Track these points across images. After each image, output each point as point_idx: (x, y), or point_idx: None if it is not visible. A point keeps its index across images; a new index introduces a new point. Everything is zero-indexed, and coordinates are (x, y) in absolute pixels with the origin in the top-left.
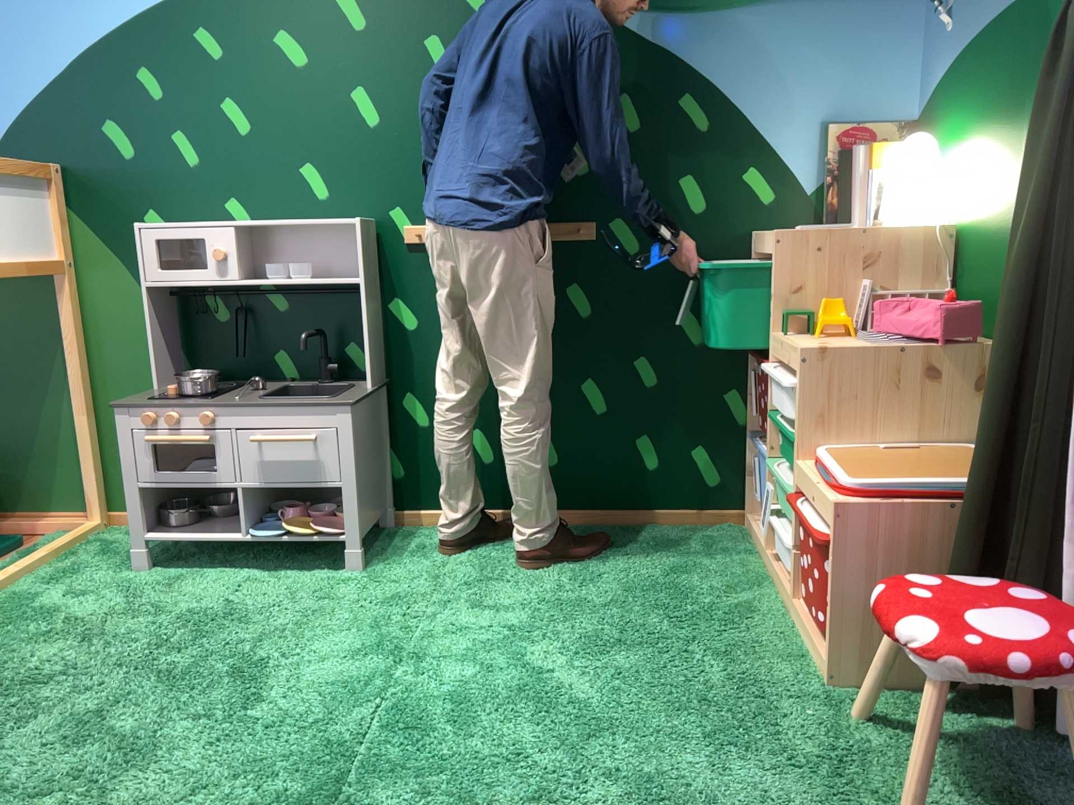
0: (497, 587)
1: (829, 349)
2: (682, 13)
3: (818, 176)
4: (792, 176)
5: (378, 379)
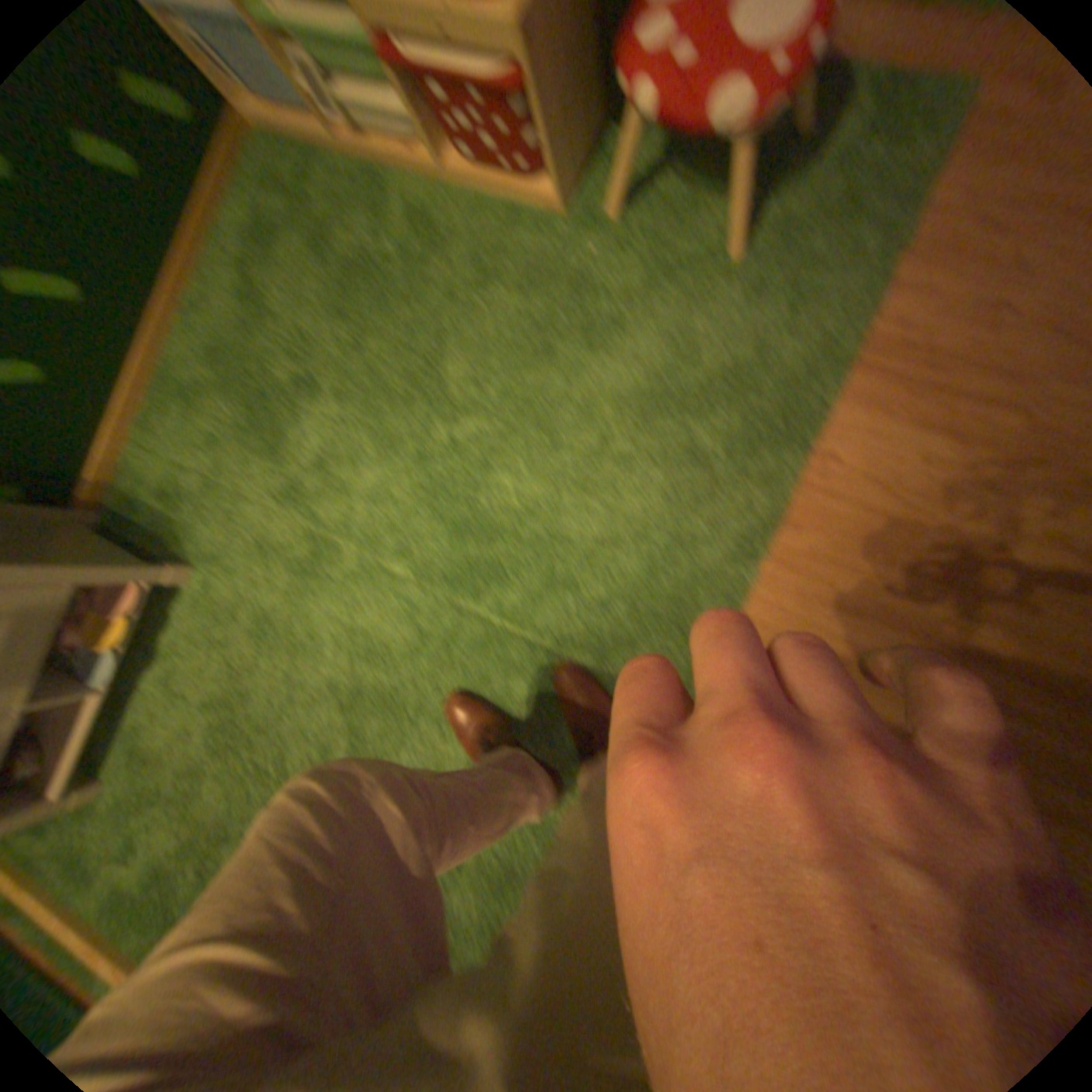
0: (275, 436)
1: None
2: None
3: None
4: None
5: None
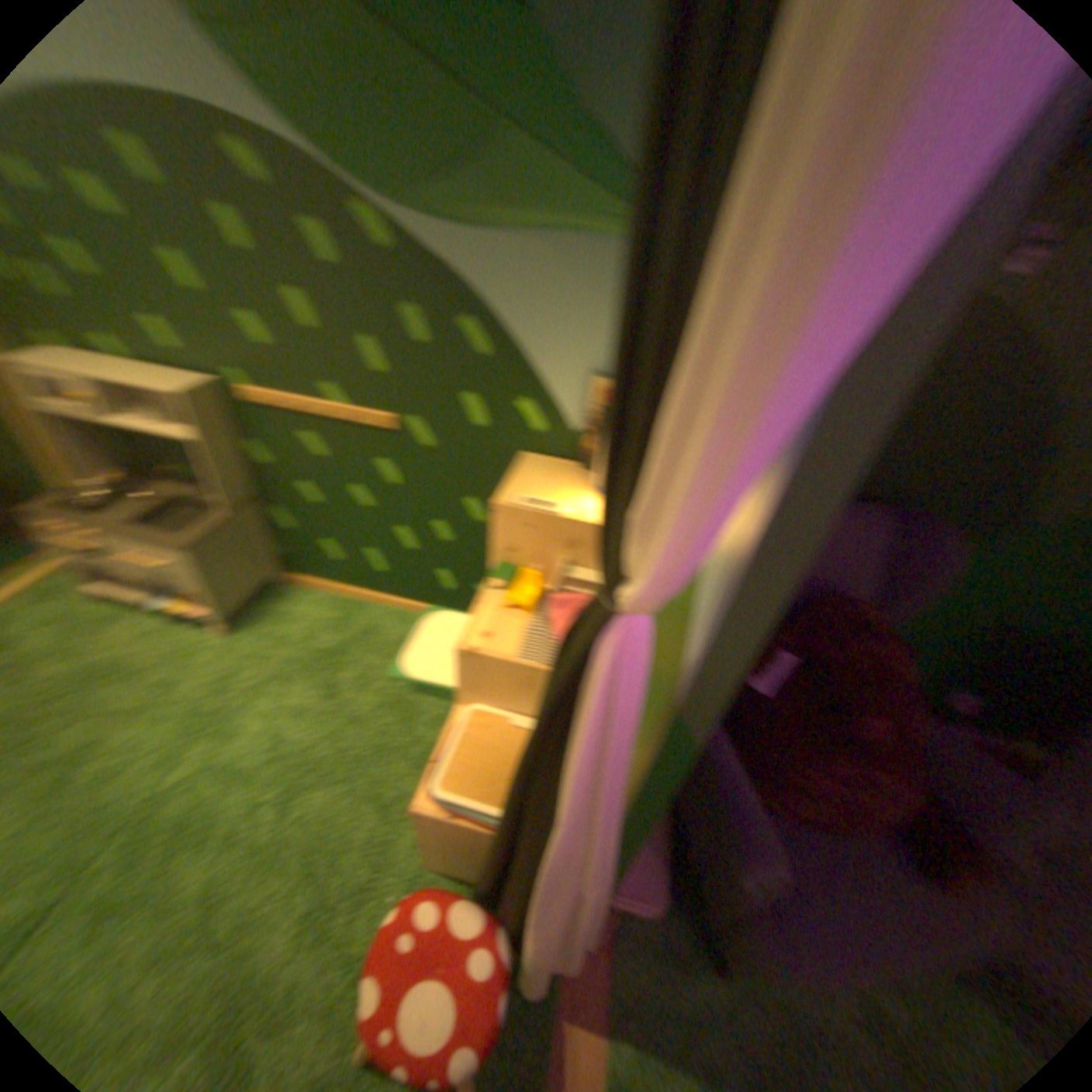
0: (294, 682)
1: (473, 655)
2: (457, 225)
3: (582, 418)
4: (560, 414)
5: (245, 495)
